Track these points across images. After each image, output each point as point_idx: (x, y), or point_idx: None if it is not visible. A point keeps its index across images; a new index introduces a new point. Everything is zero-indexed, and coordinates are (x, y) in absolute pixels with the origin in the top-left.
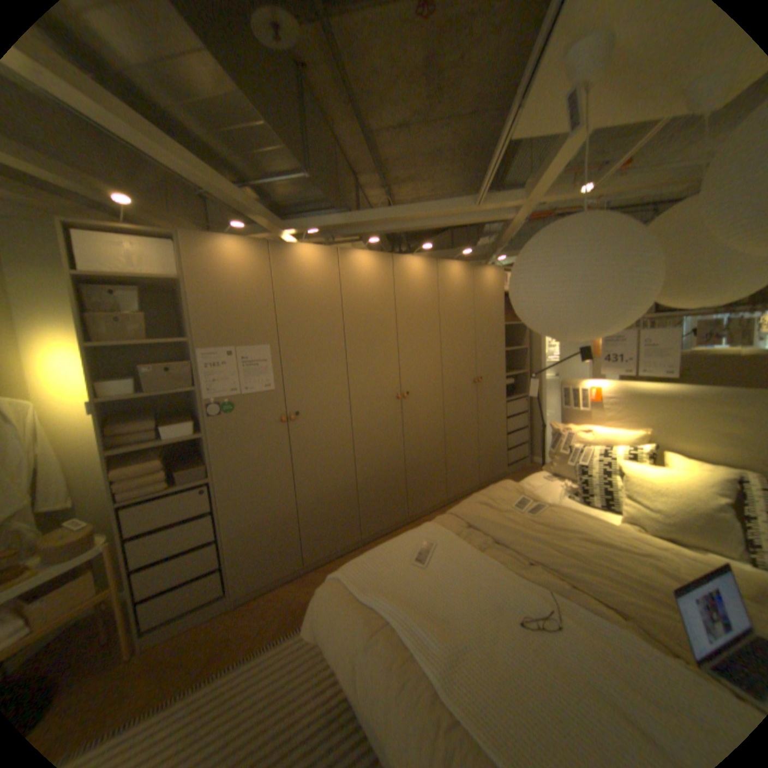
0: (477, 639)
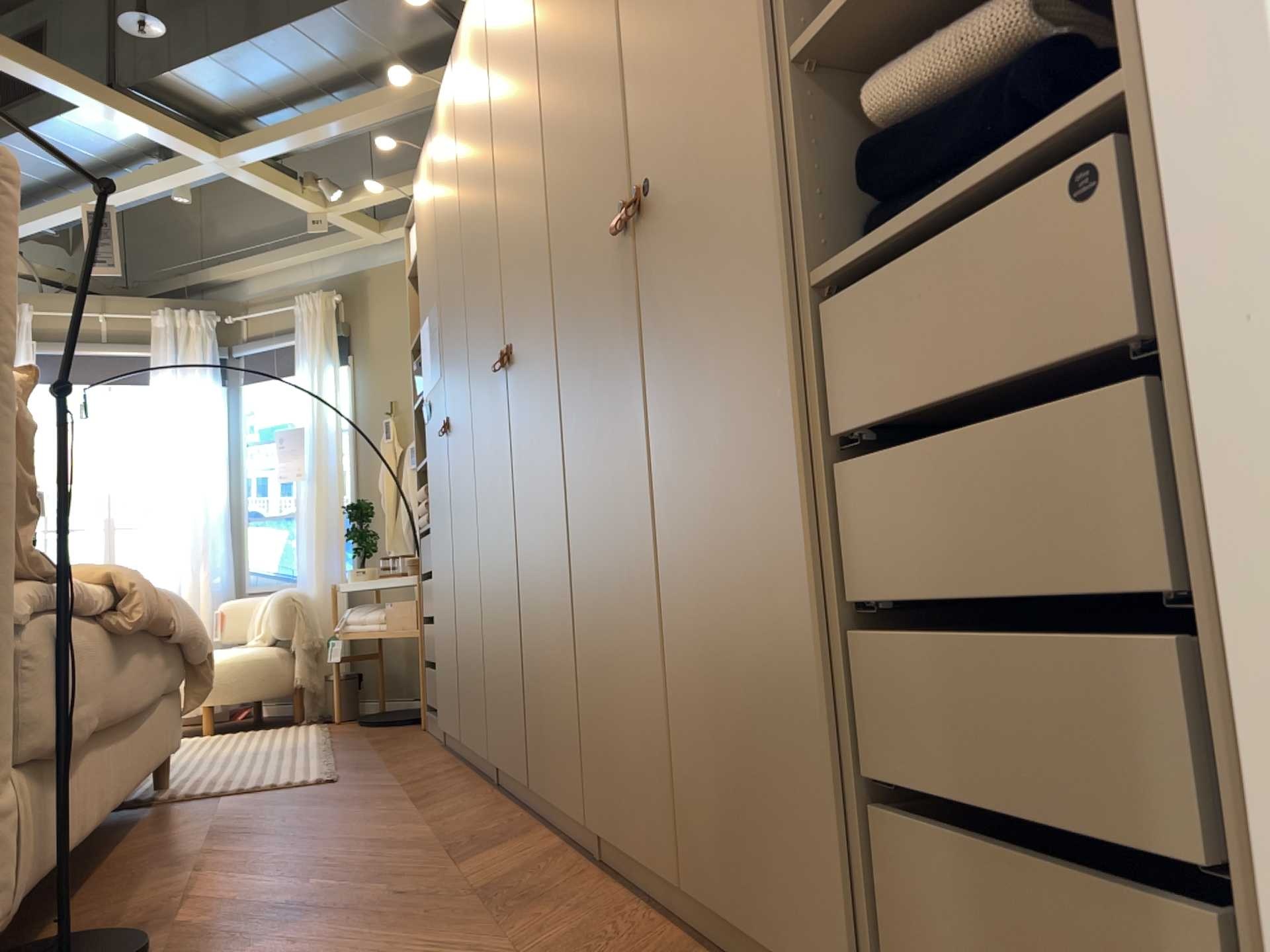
0: None
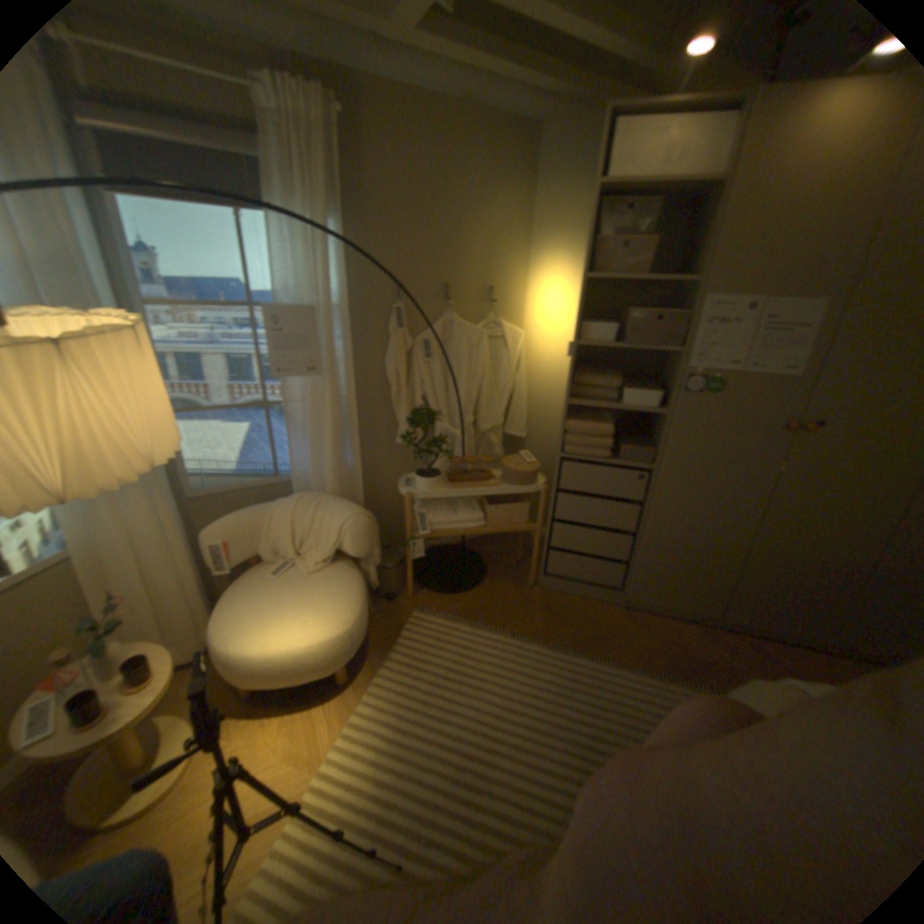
0: None
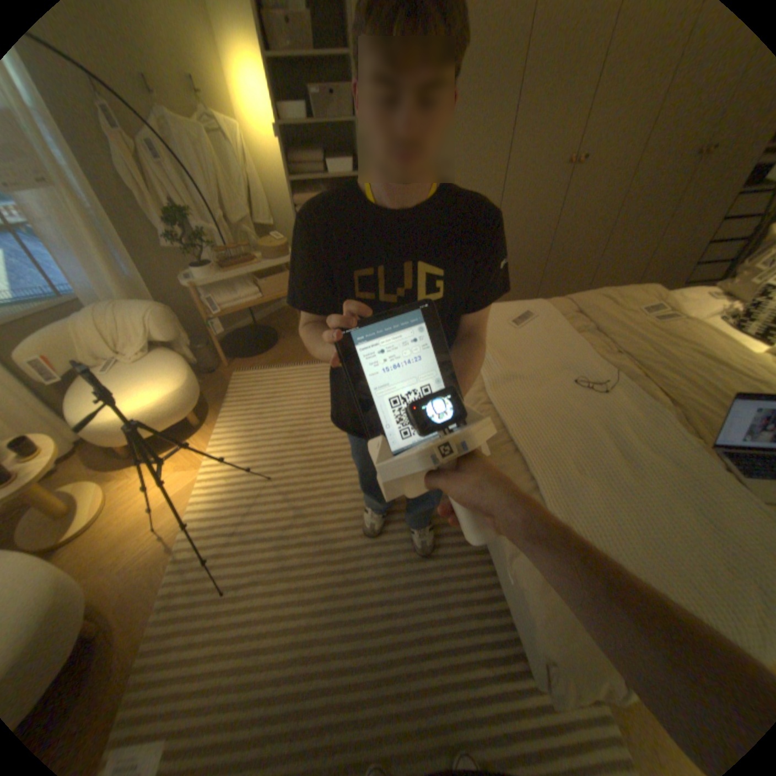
0: (531, 377)
